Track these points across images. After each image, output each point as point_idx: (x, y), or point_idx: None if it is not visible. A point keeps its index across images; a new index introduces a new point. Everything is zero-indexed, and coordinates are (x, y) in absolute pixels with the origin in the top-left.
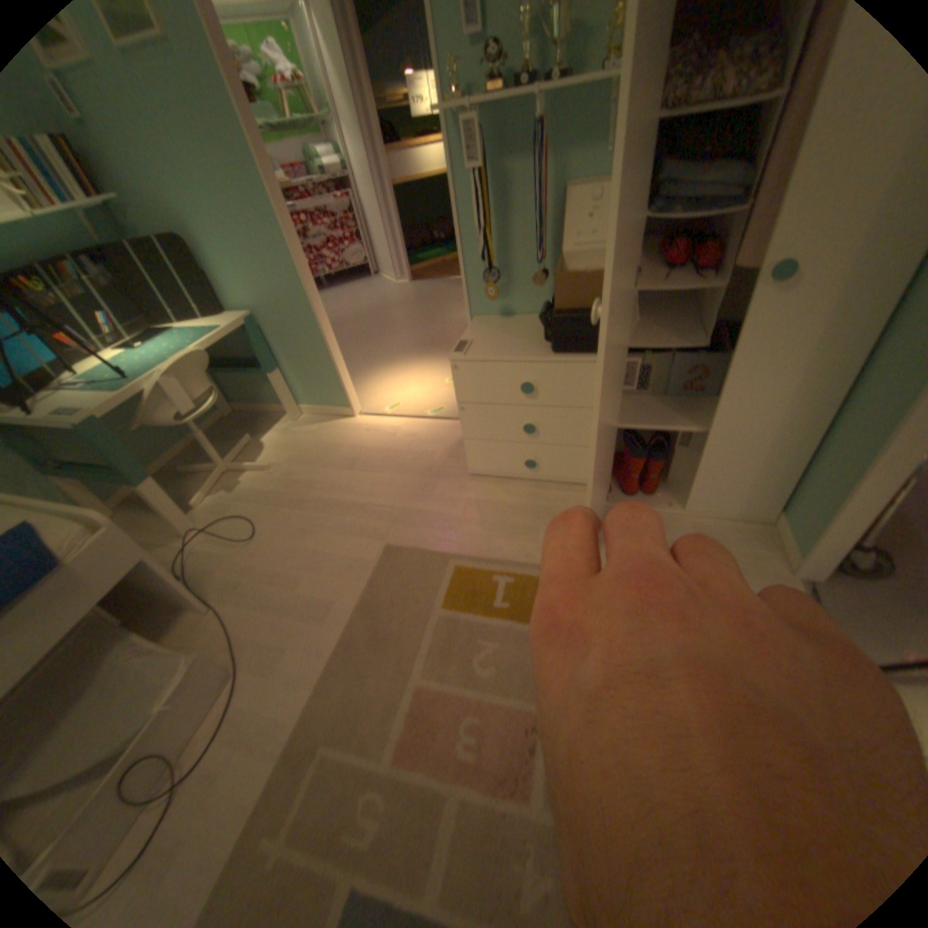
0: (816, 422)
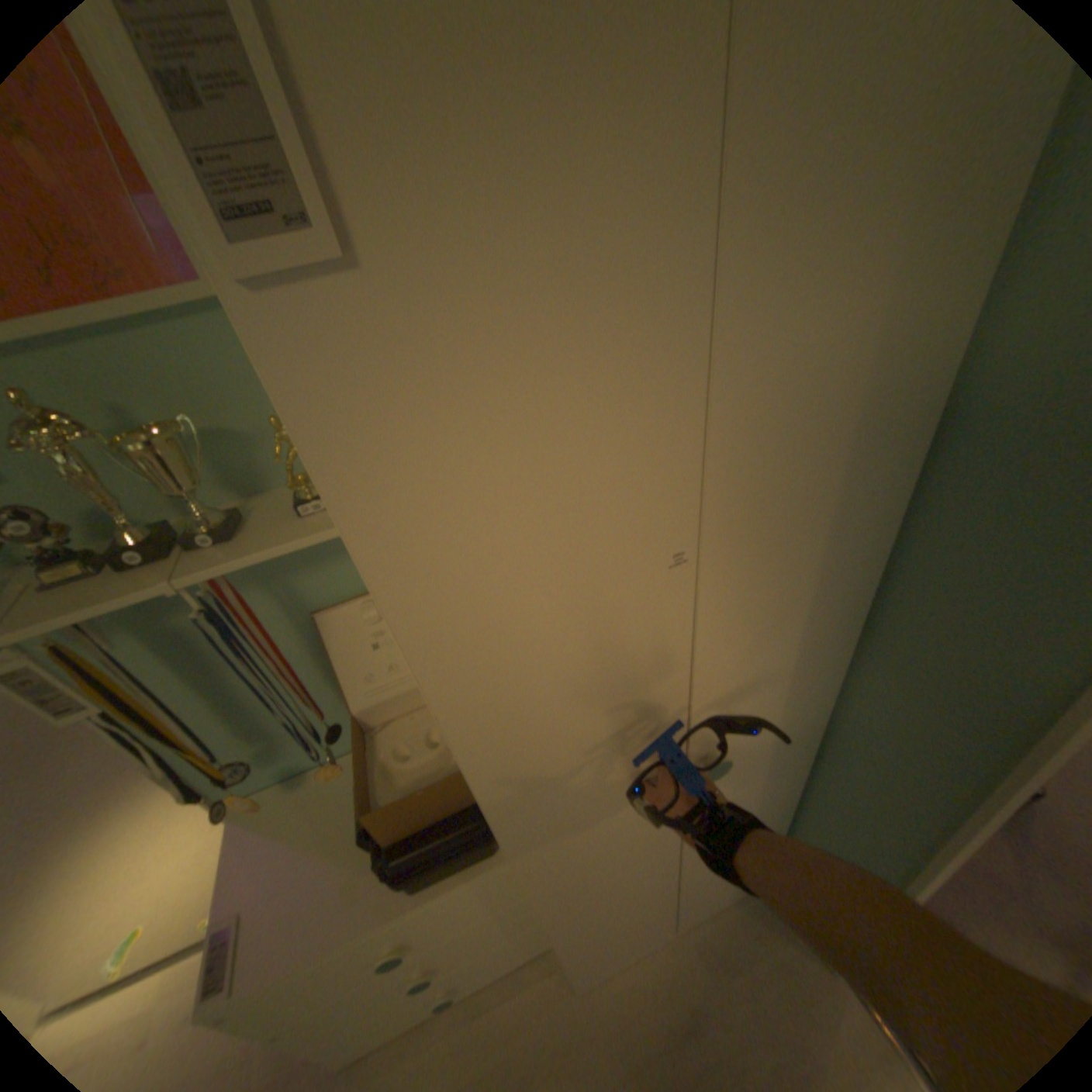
0: (784, 818)
